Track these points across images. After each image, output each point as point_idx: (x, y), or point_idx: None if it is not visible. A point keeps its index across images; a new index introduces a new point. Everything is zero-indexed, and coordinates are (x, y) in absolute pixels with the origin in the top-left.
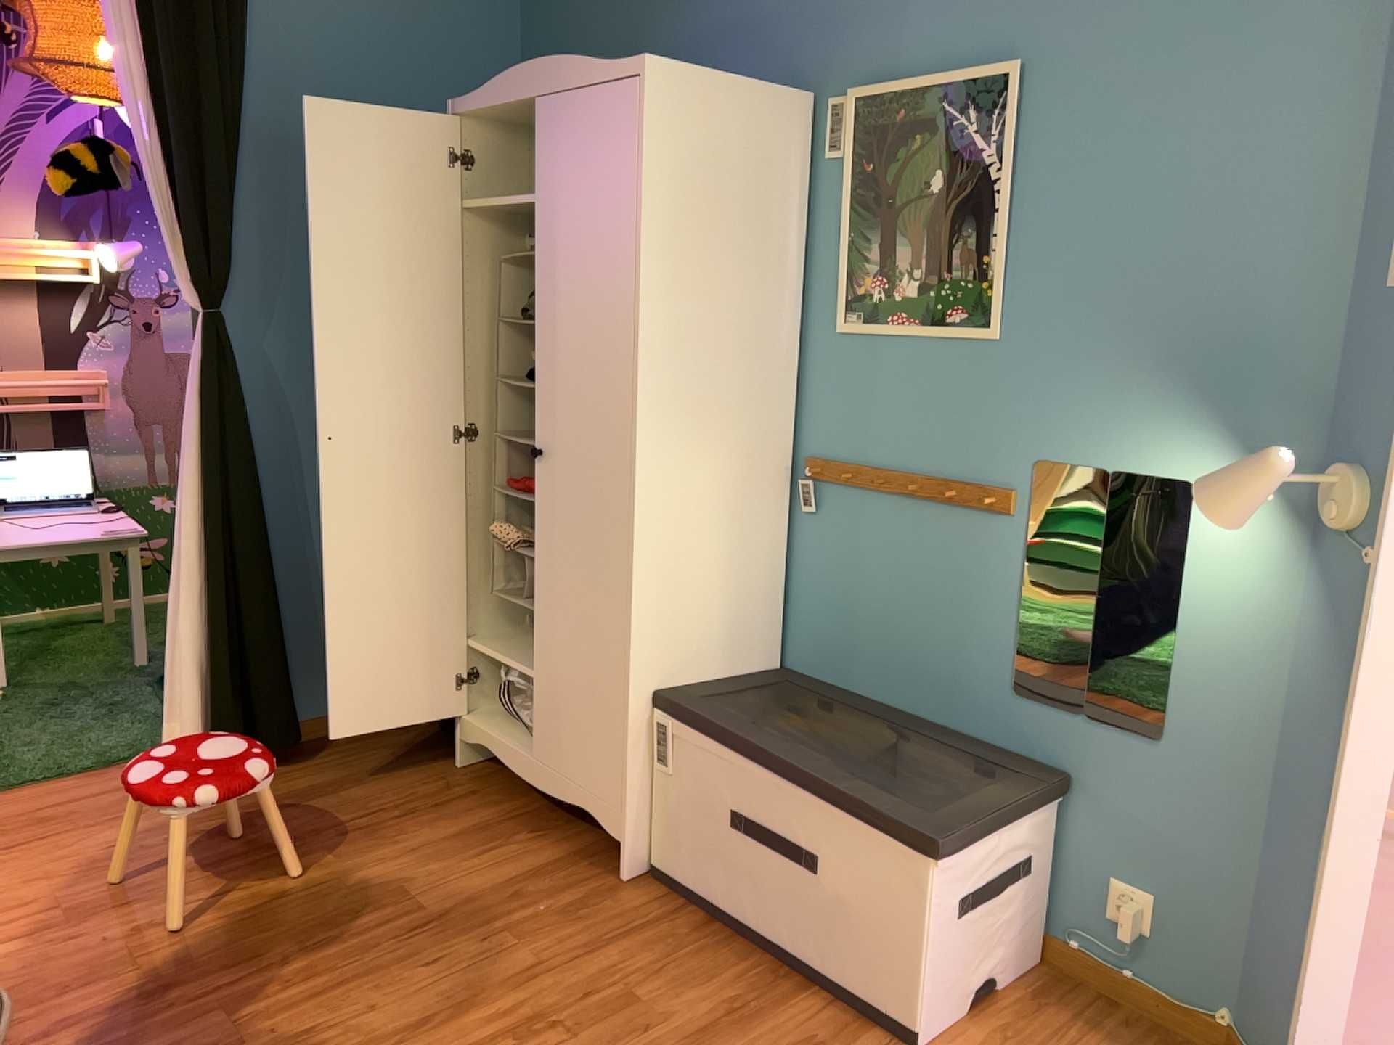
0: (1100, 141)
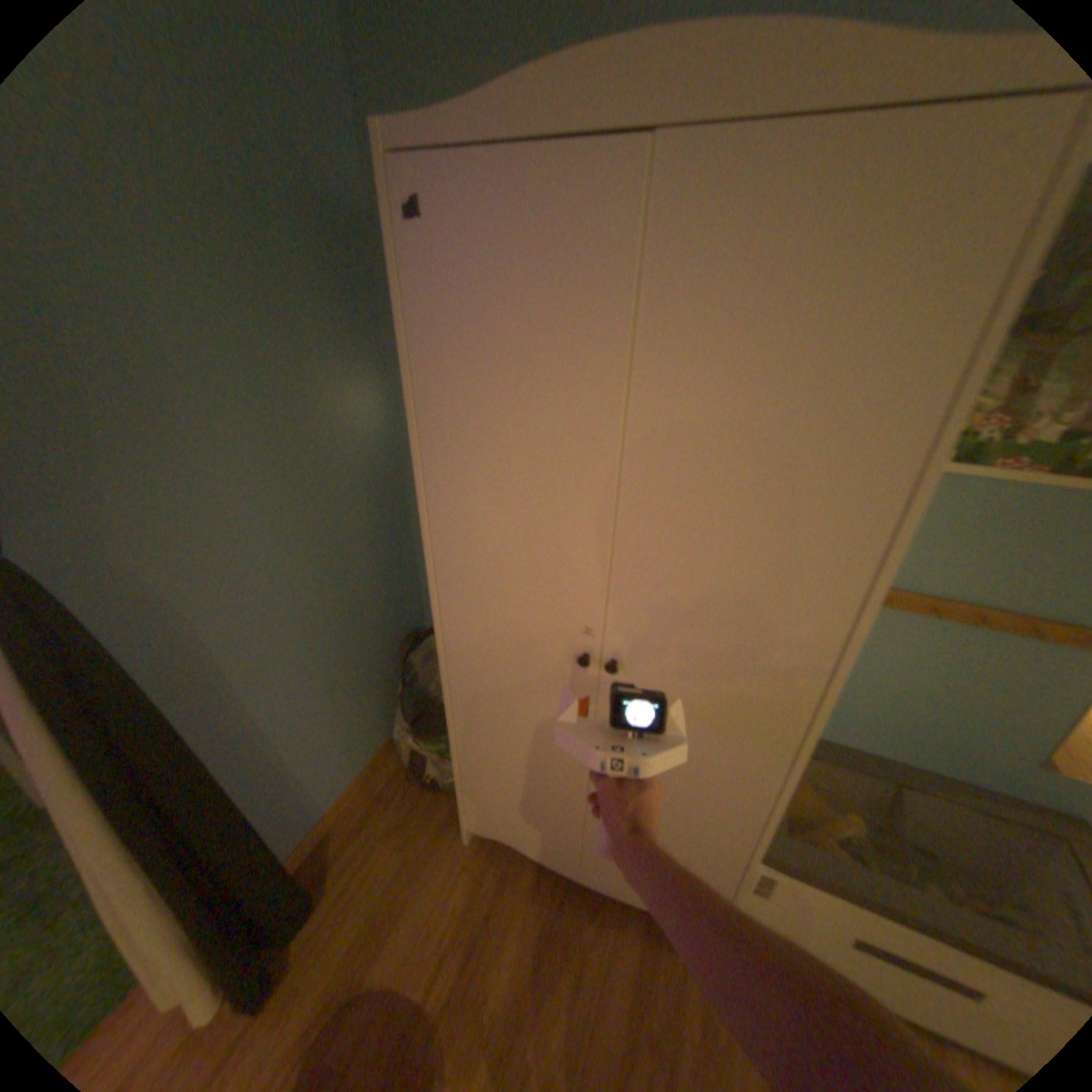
0: None
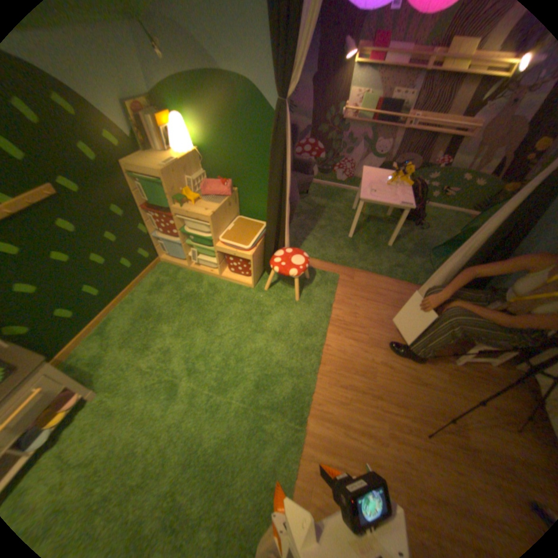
0: None
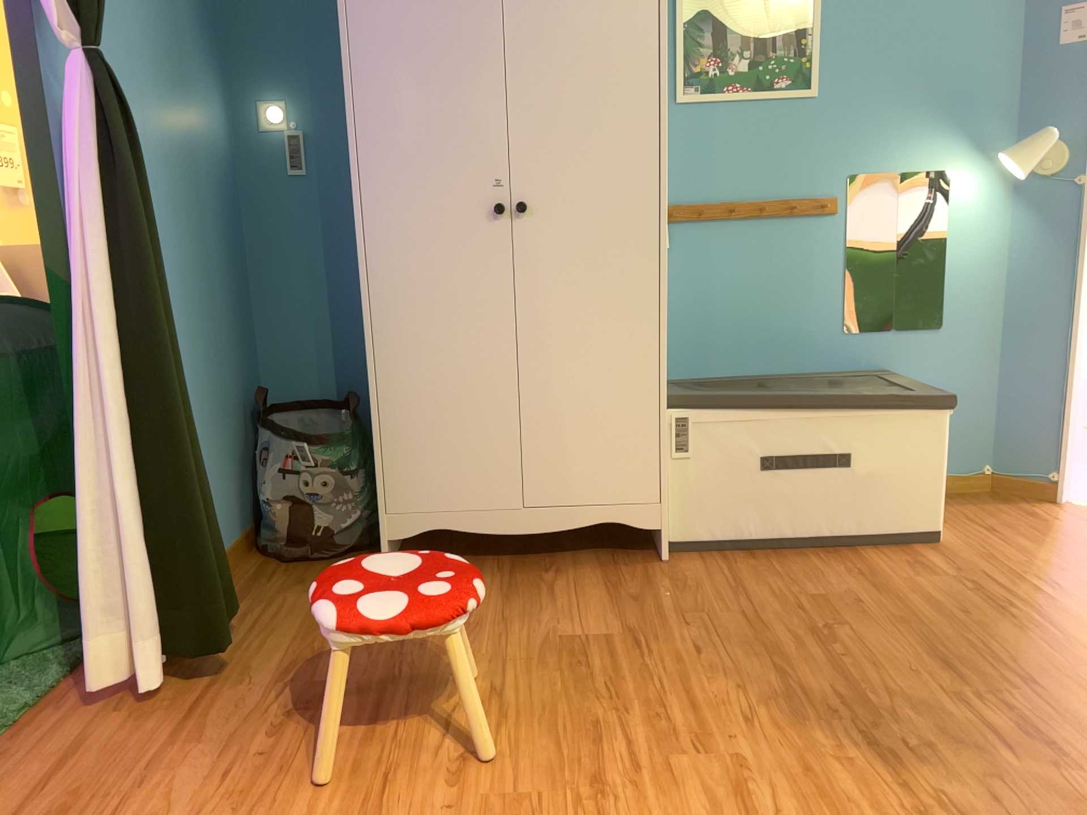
0: None
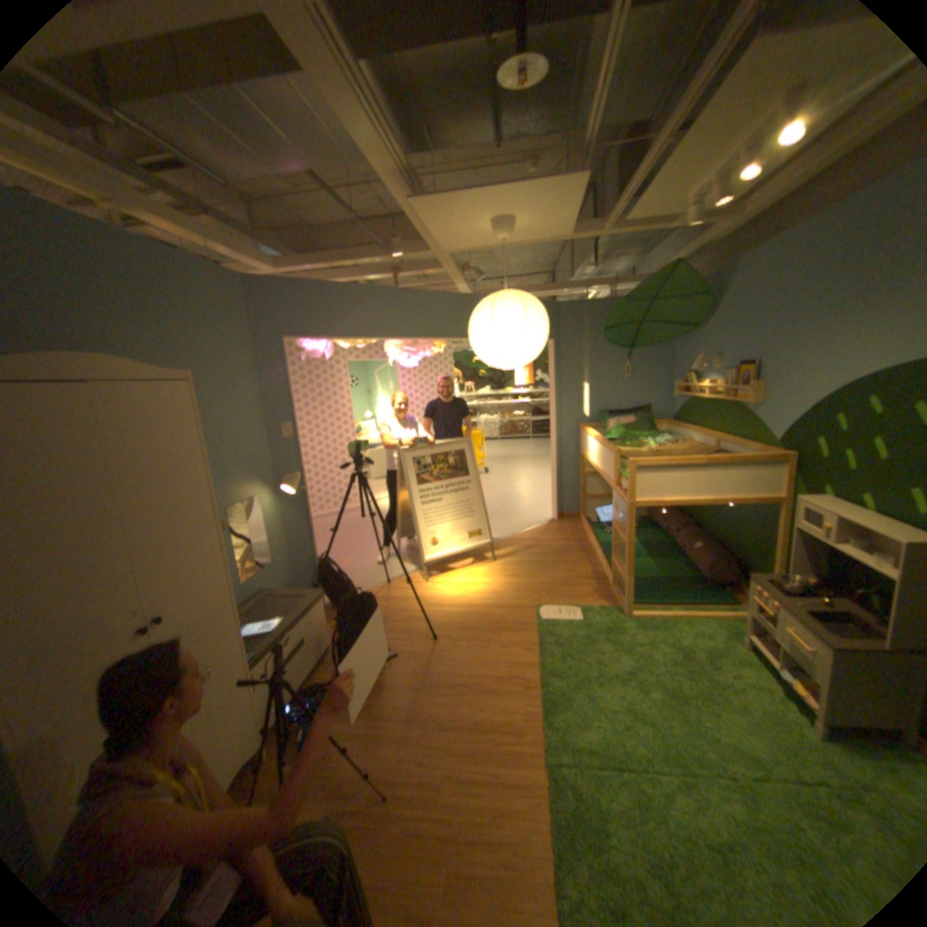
0: (212, 408)
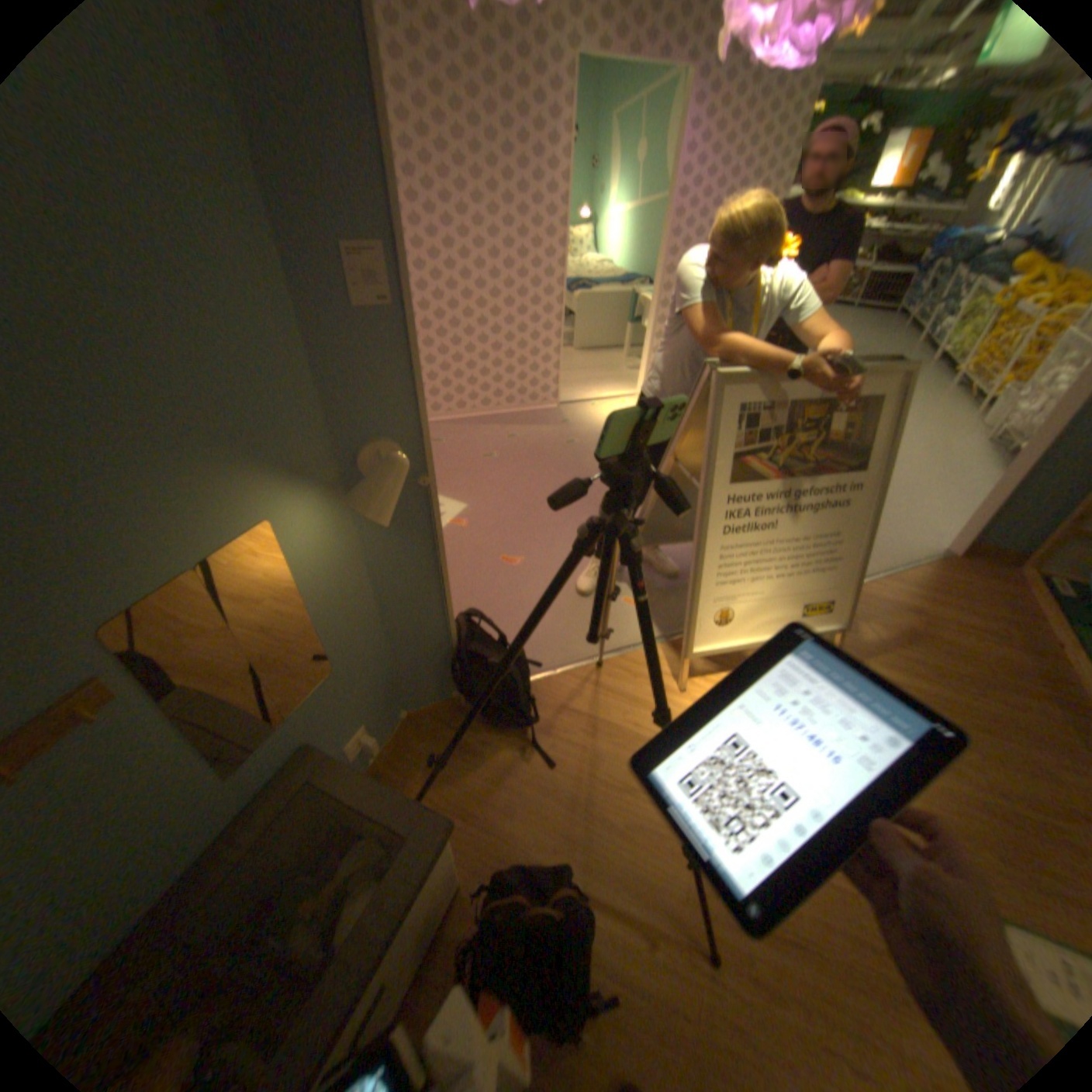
0: None
